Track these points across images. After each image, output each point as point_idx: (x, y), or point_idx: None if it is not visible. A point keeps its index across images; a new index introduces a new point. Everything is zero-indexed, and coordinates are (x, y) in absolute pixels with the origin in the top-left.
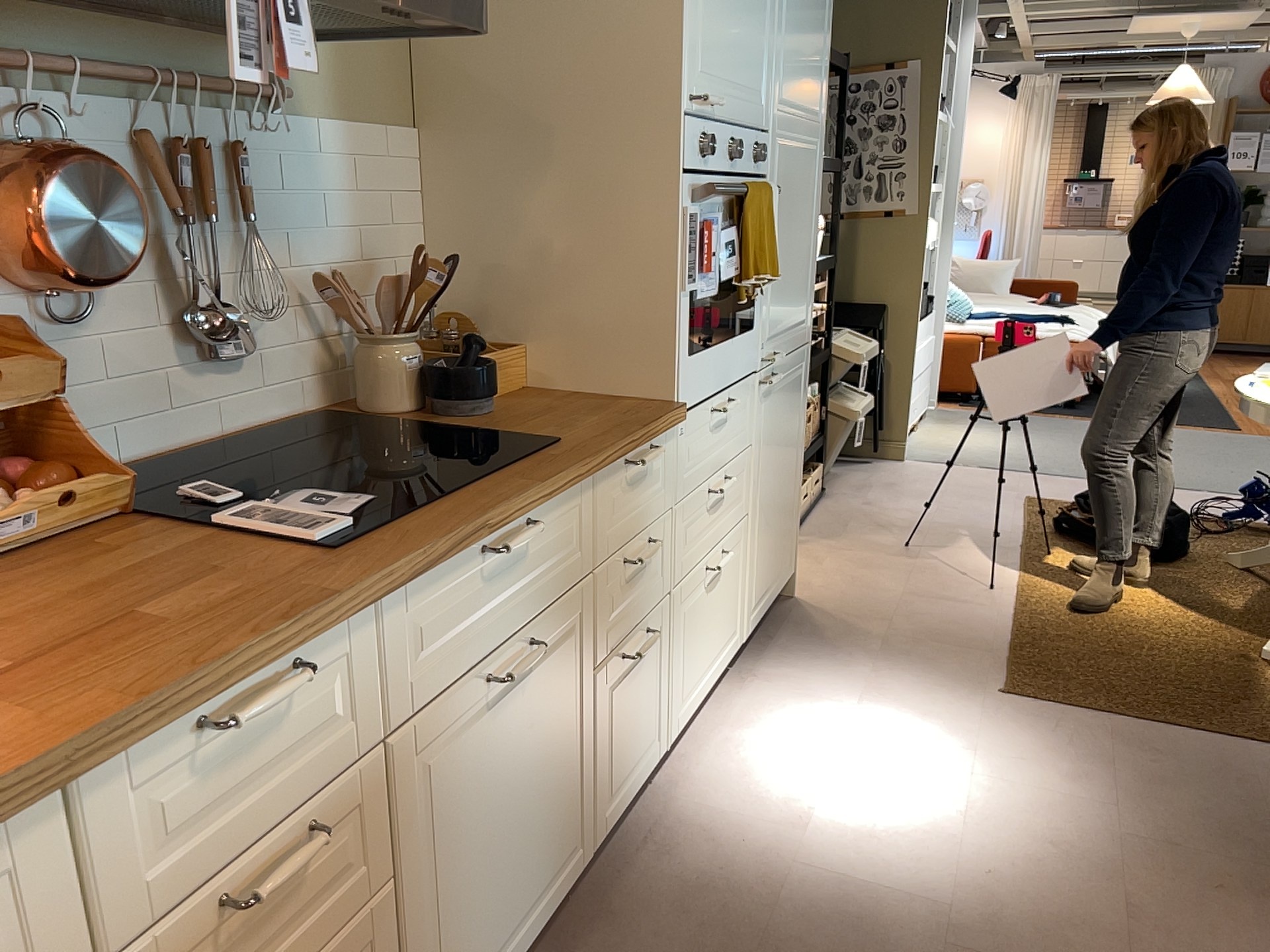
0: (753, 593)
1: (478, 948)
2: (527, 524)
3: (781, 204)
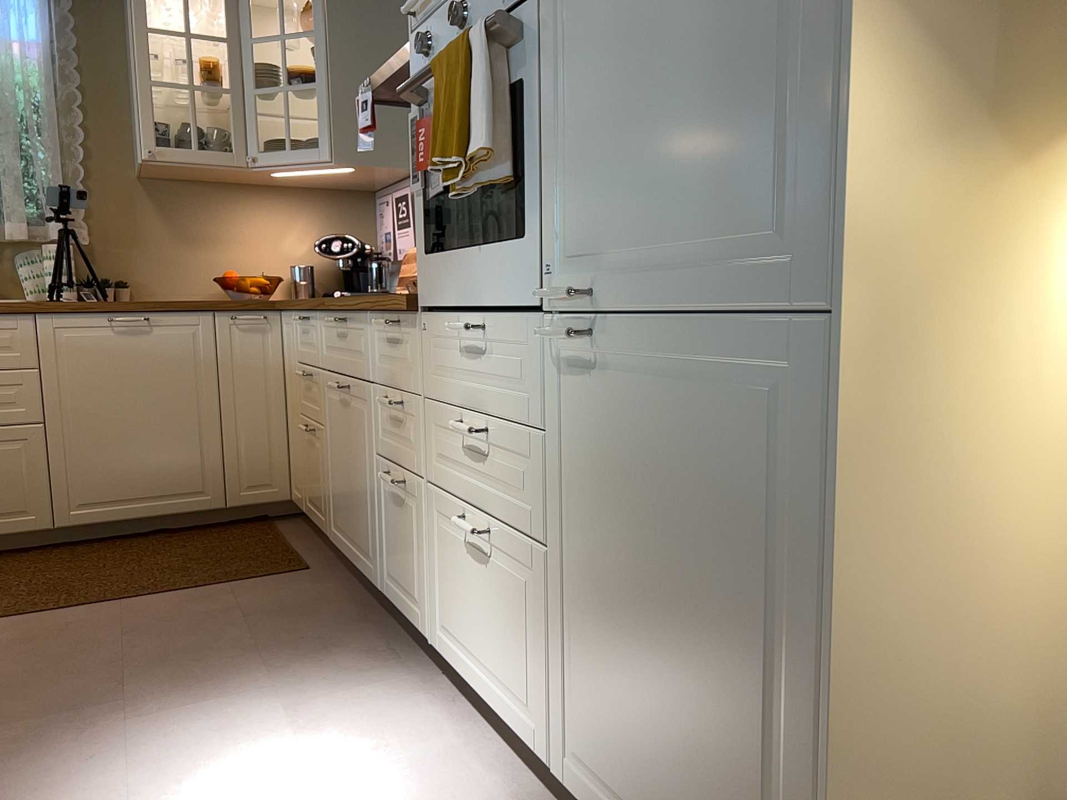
0: (578, 731)
1: (341, 517)
2: (341, 318)
3: (587, 4)
